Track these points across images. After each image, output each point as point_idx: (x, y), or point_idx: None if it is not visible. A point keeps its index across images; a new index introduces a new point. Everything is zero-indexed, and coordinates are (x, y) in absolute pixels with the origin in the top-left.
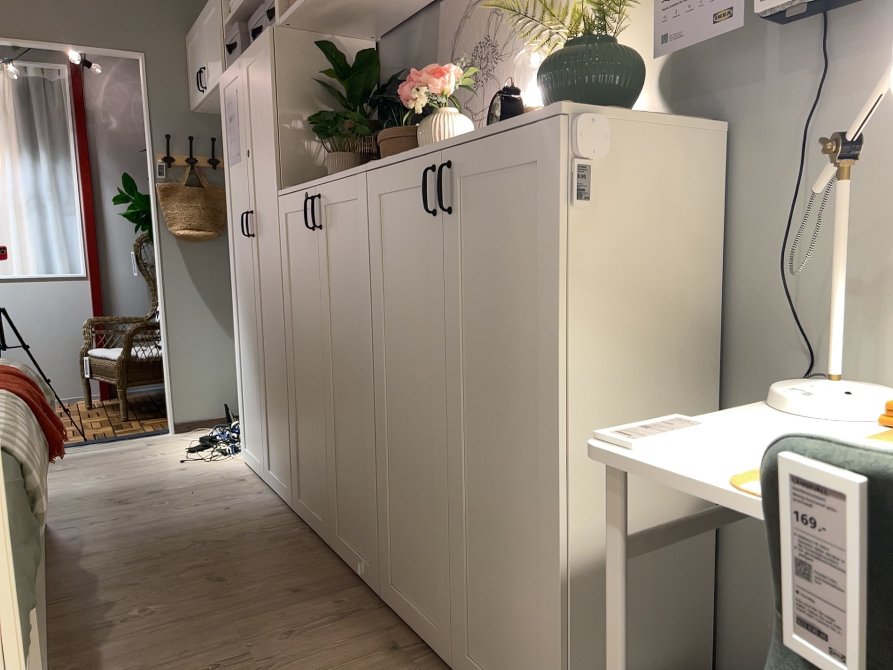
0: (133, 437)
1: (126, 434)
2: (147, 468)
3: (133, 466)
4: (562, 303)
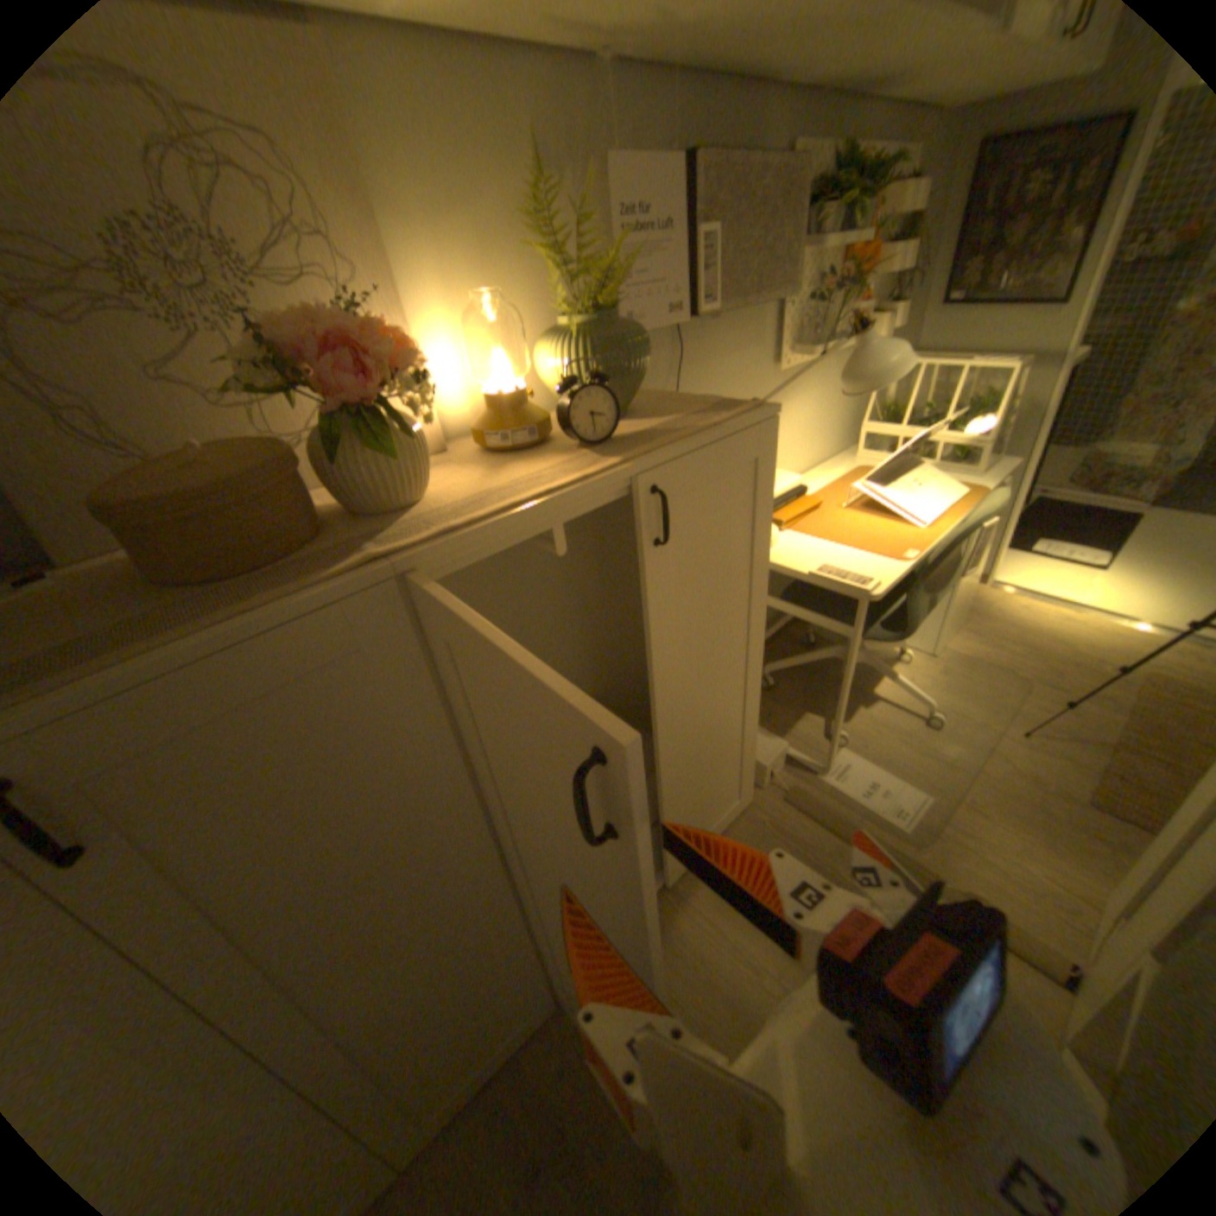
0: None
1: None
2: None
3: None
4: (768, 552)
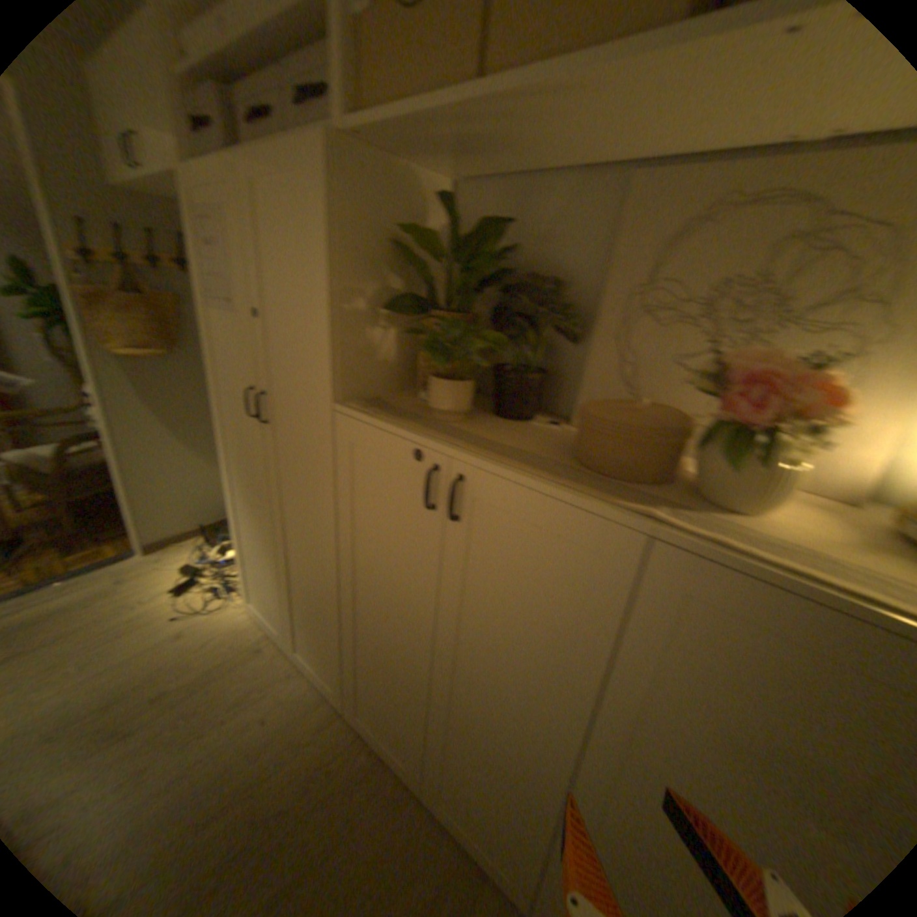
0: (89, 571)
1: (80, 569)
2: (128, 640)
3: (107, 637)
4: None
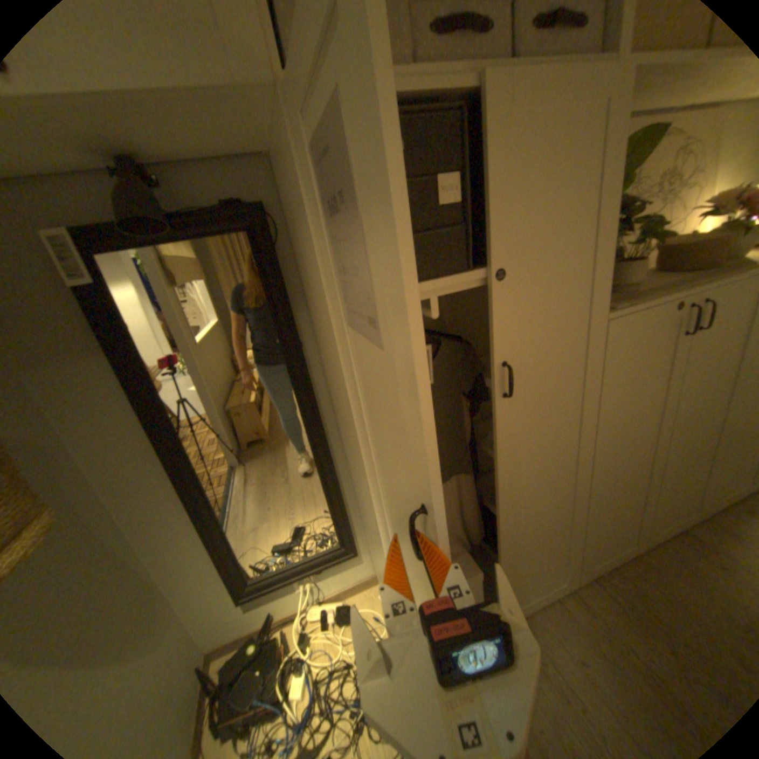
0: None
1: None
2: None
3: None
4: None
